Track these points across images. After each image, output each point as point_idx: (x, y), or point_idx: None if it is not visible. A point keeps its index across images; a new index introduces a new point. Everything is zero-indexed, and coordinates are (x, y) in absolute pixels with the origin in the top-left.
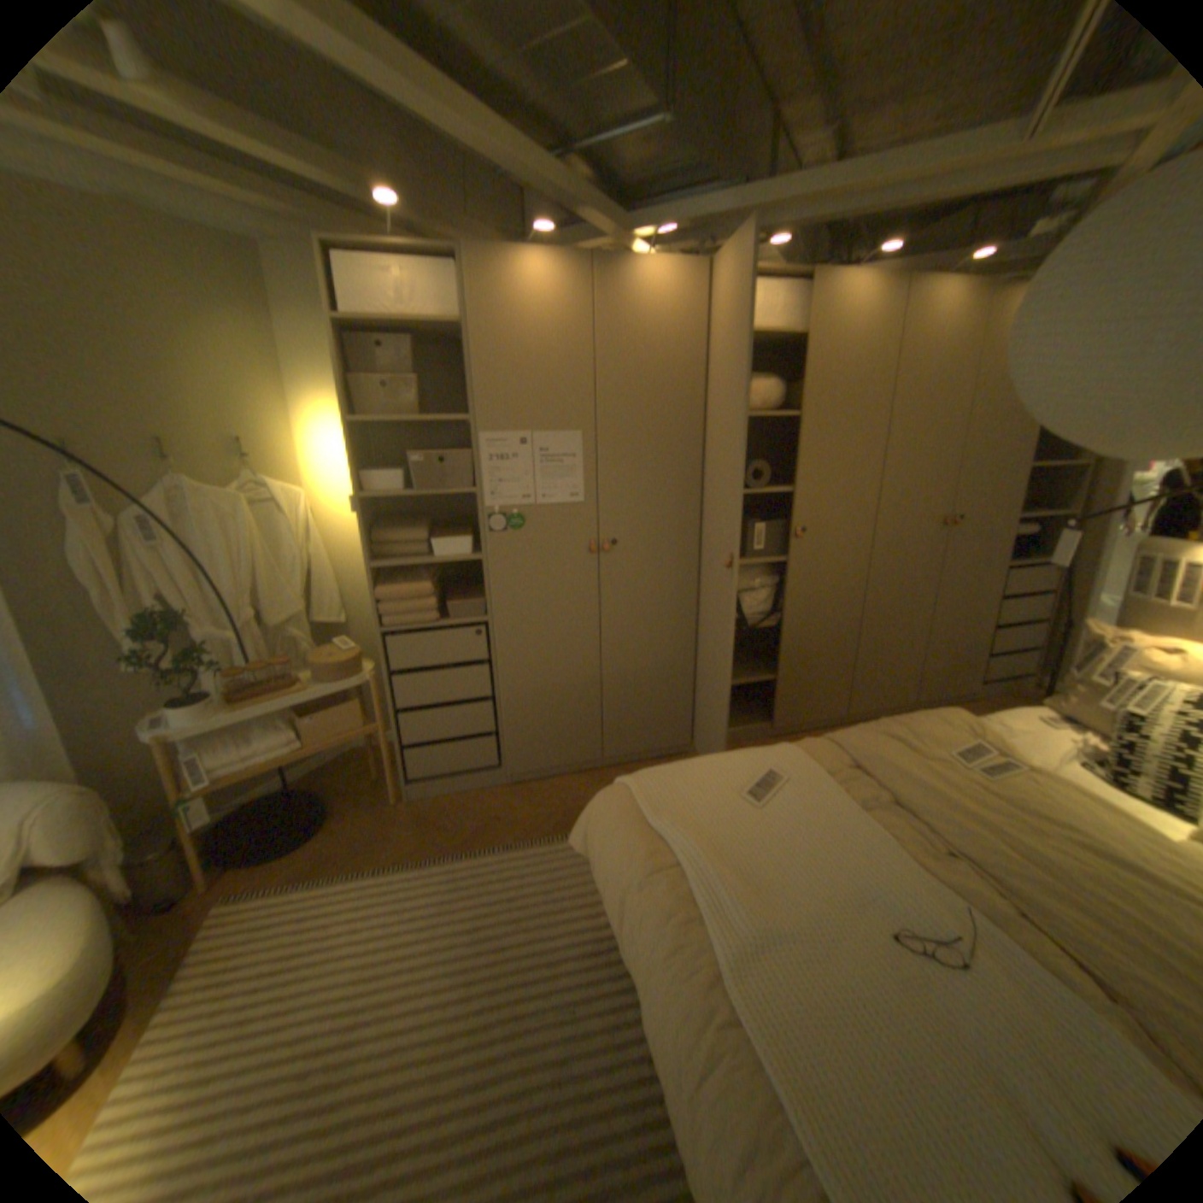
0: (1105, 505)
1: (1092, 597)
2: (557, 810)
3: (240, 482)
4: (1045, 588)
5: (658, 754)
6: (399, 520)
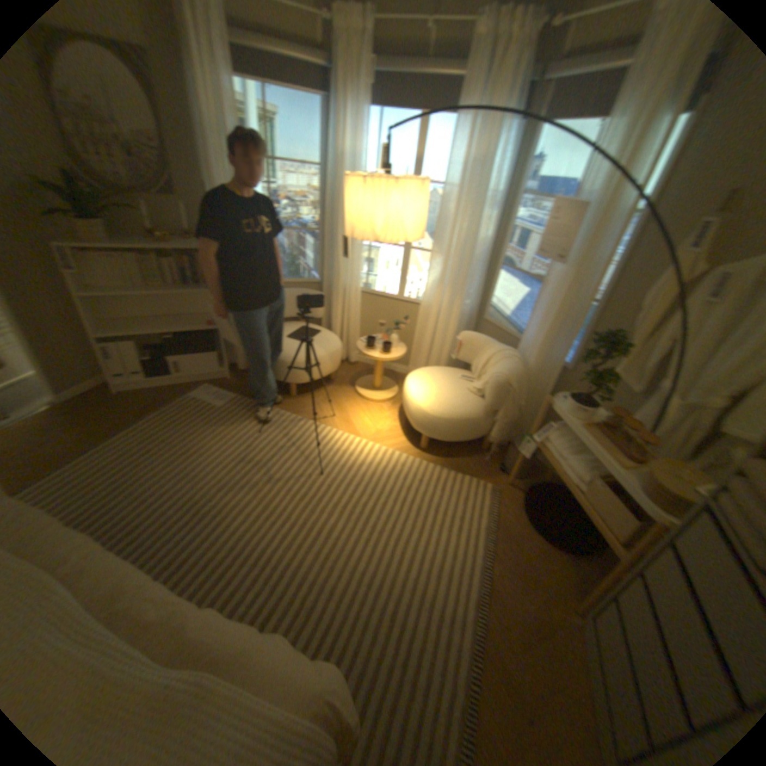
0: None
1: None
2: None
3: None
4: None
5: None
6: None
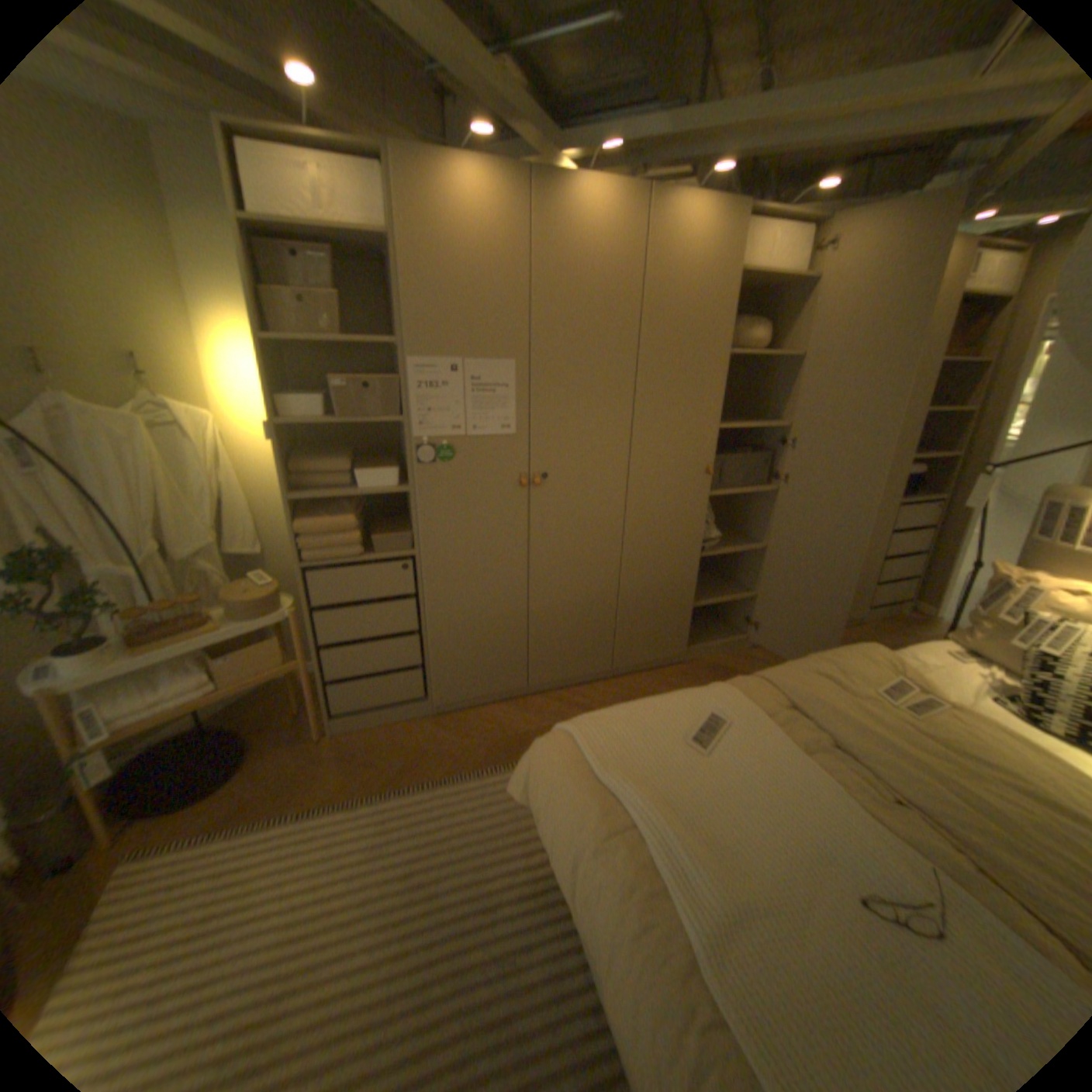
0: (985, 449)
1: (967, 531)
2: (485, 740)
3: (138, 400)
4: (928, 523)
5: (581, 680)
6: (320, 446)
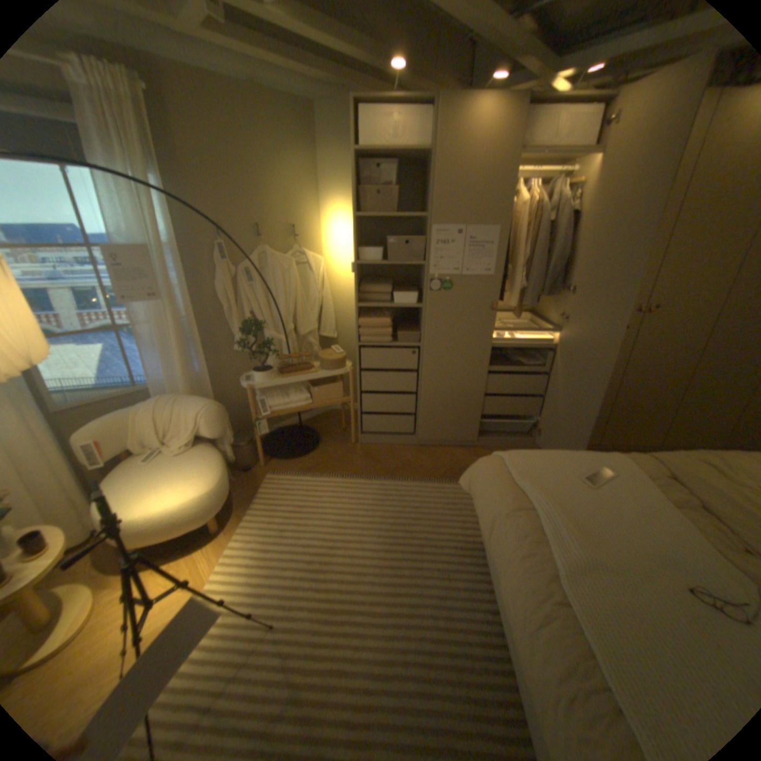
0: None
1: None
2: (446, 465)
3: (292, 251)
4: None
5: (514, 446)
6: (374, 279)
